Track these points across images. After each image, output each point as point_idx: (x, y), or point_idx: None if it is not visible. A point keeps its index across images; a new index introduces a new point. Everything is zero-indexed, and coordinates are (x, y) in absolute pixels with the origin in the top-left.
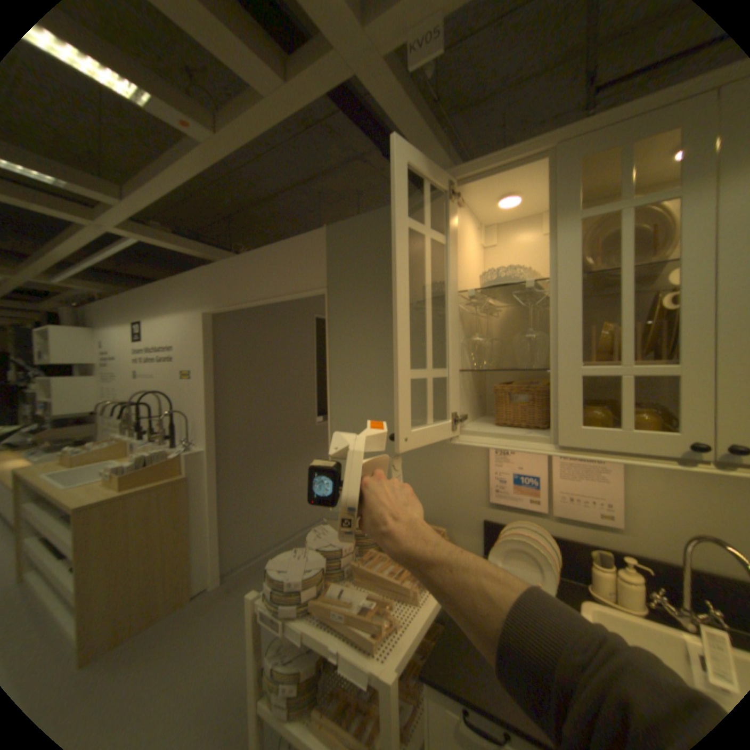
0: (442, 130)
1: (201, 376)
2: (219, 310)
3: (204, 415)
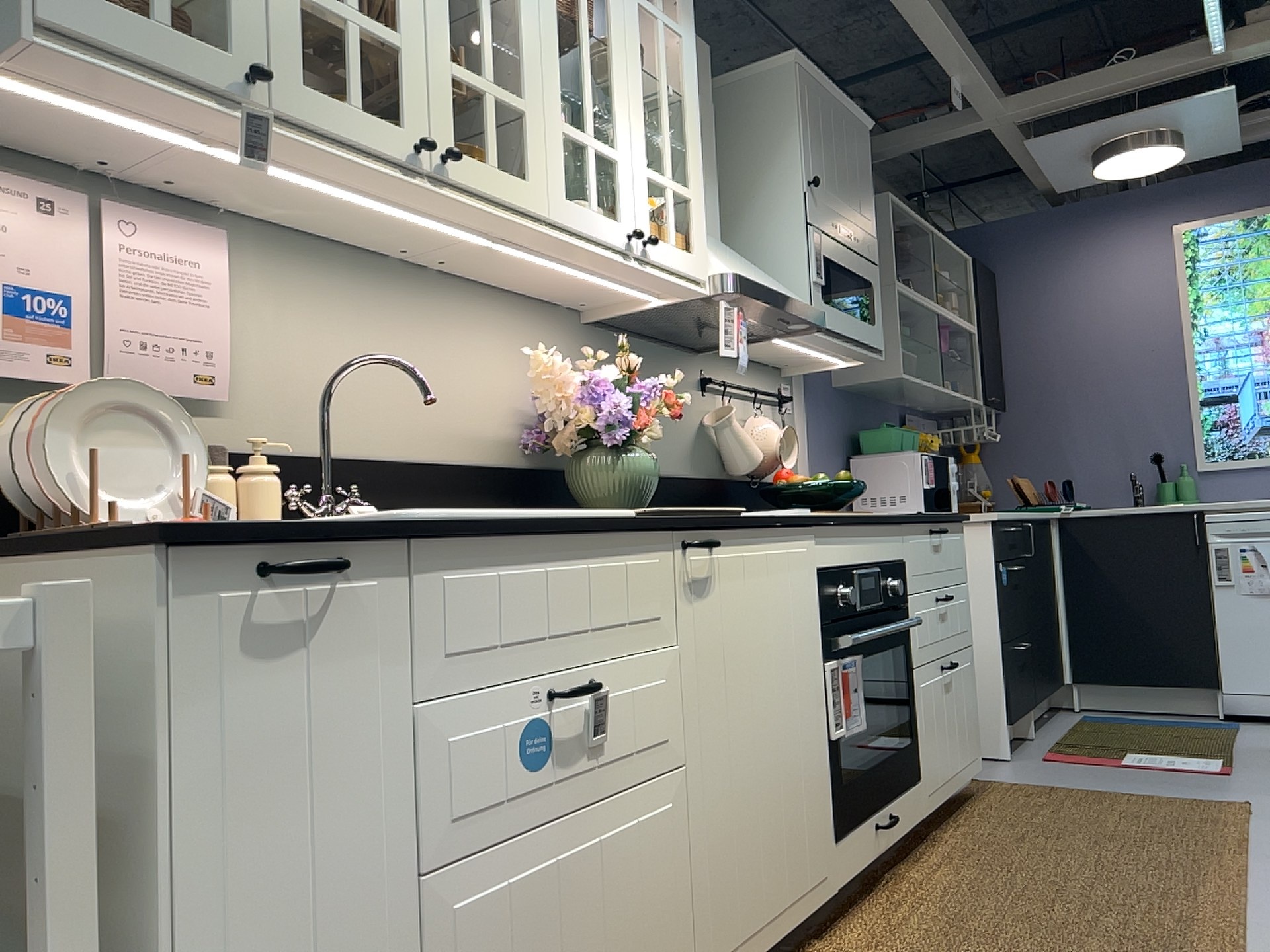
0: None
1: None
2: None
3: None
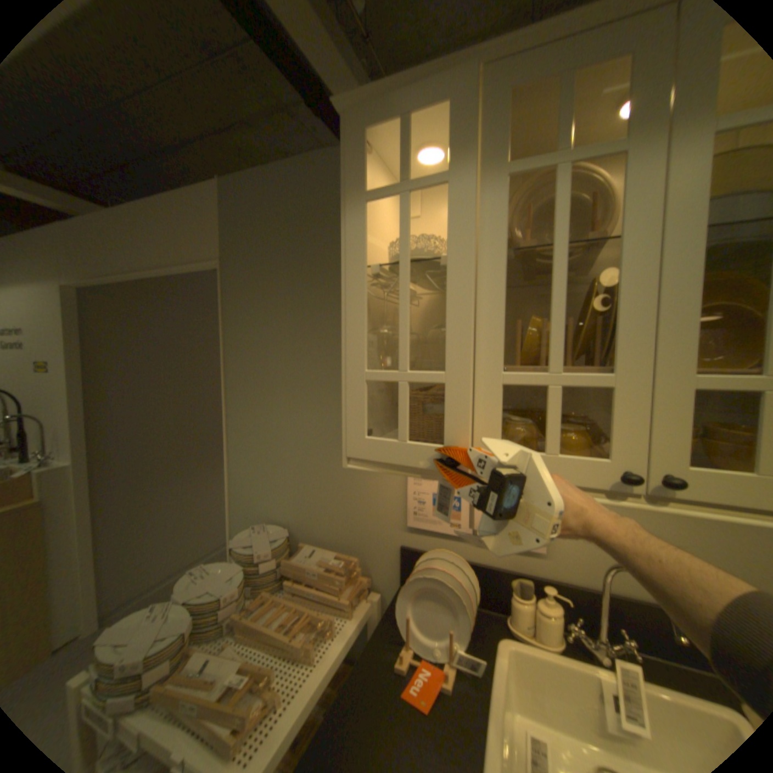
0: (359, 61)
1: (60, 370)
2: (81, 282)
3: (67, 420)
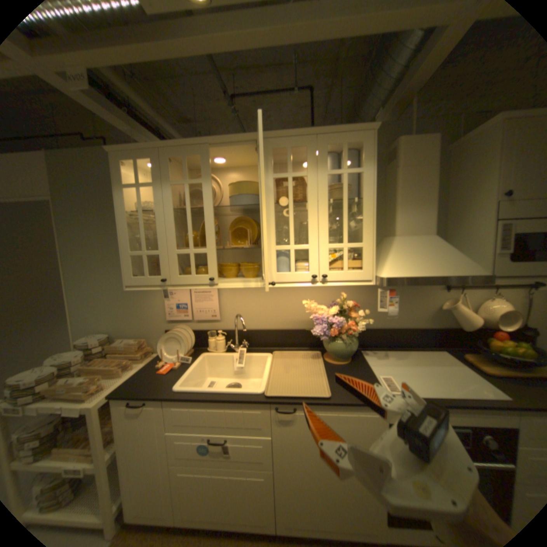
0: (123, 109)
1: None
2: None
3: None
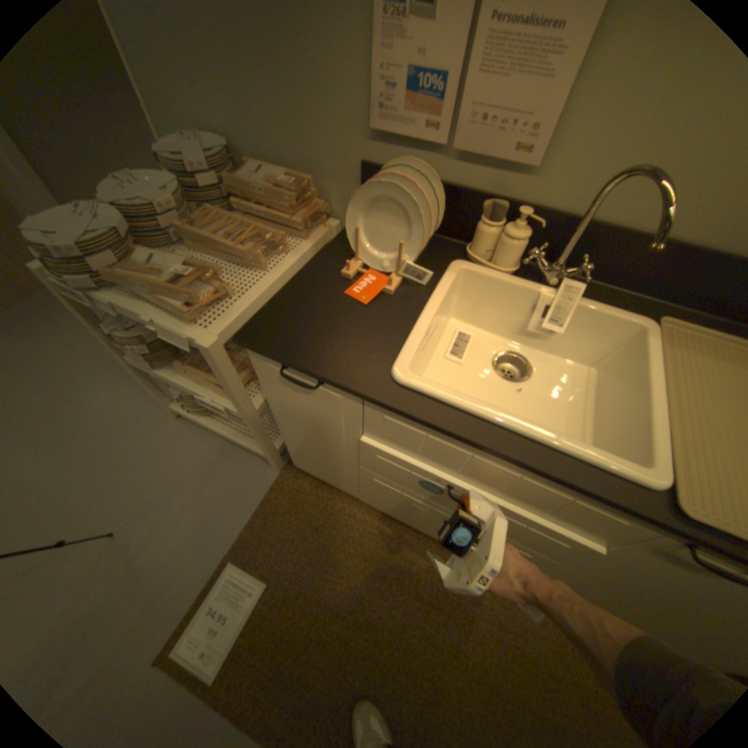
0: None
1: None
2: None
3: None
